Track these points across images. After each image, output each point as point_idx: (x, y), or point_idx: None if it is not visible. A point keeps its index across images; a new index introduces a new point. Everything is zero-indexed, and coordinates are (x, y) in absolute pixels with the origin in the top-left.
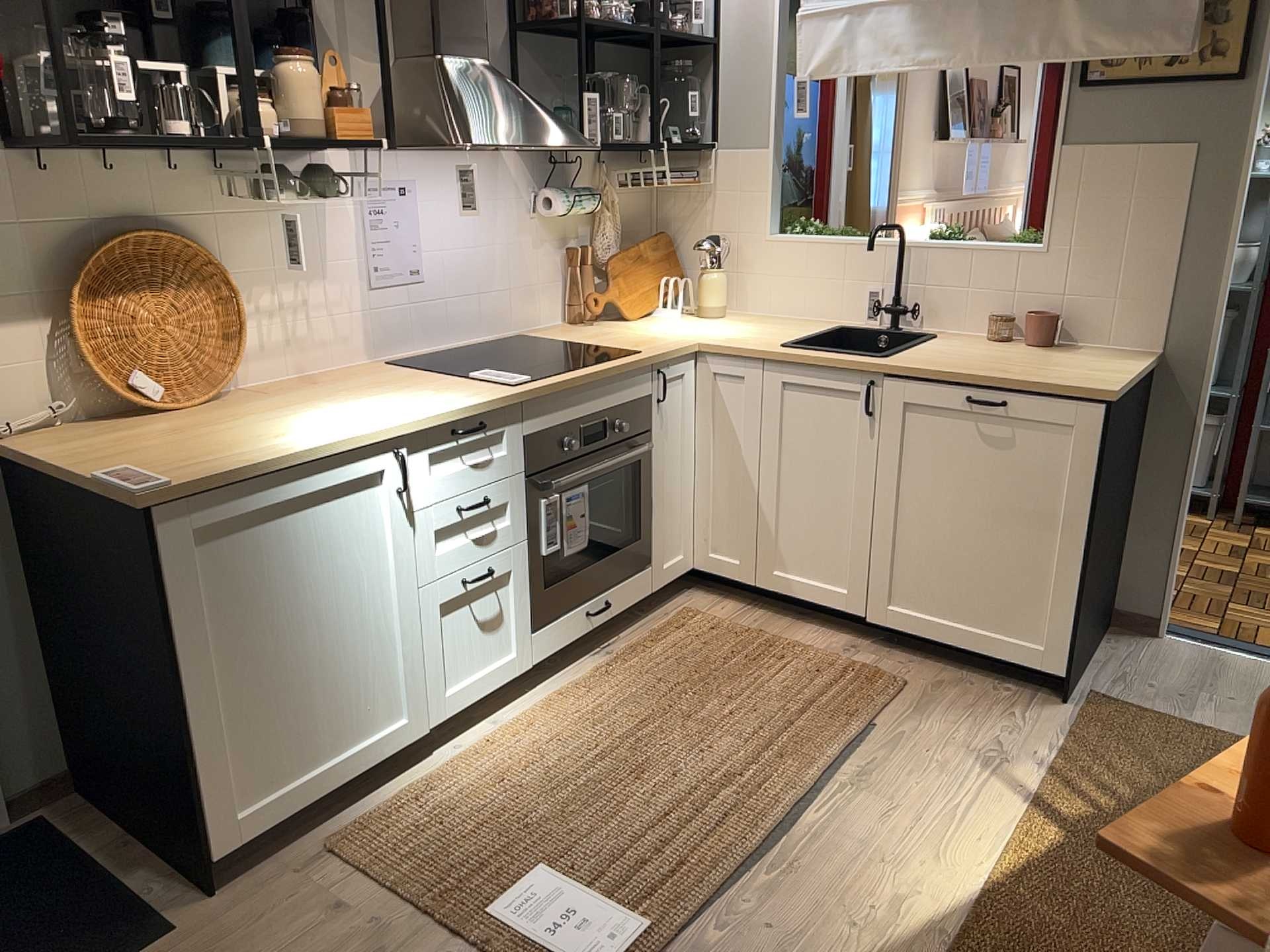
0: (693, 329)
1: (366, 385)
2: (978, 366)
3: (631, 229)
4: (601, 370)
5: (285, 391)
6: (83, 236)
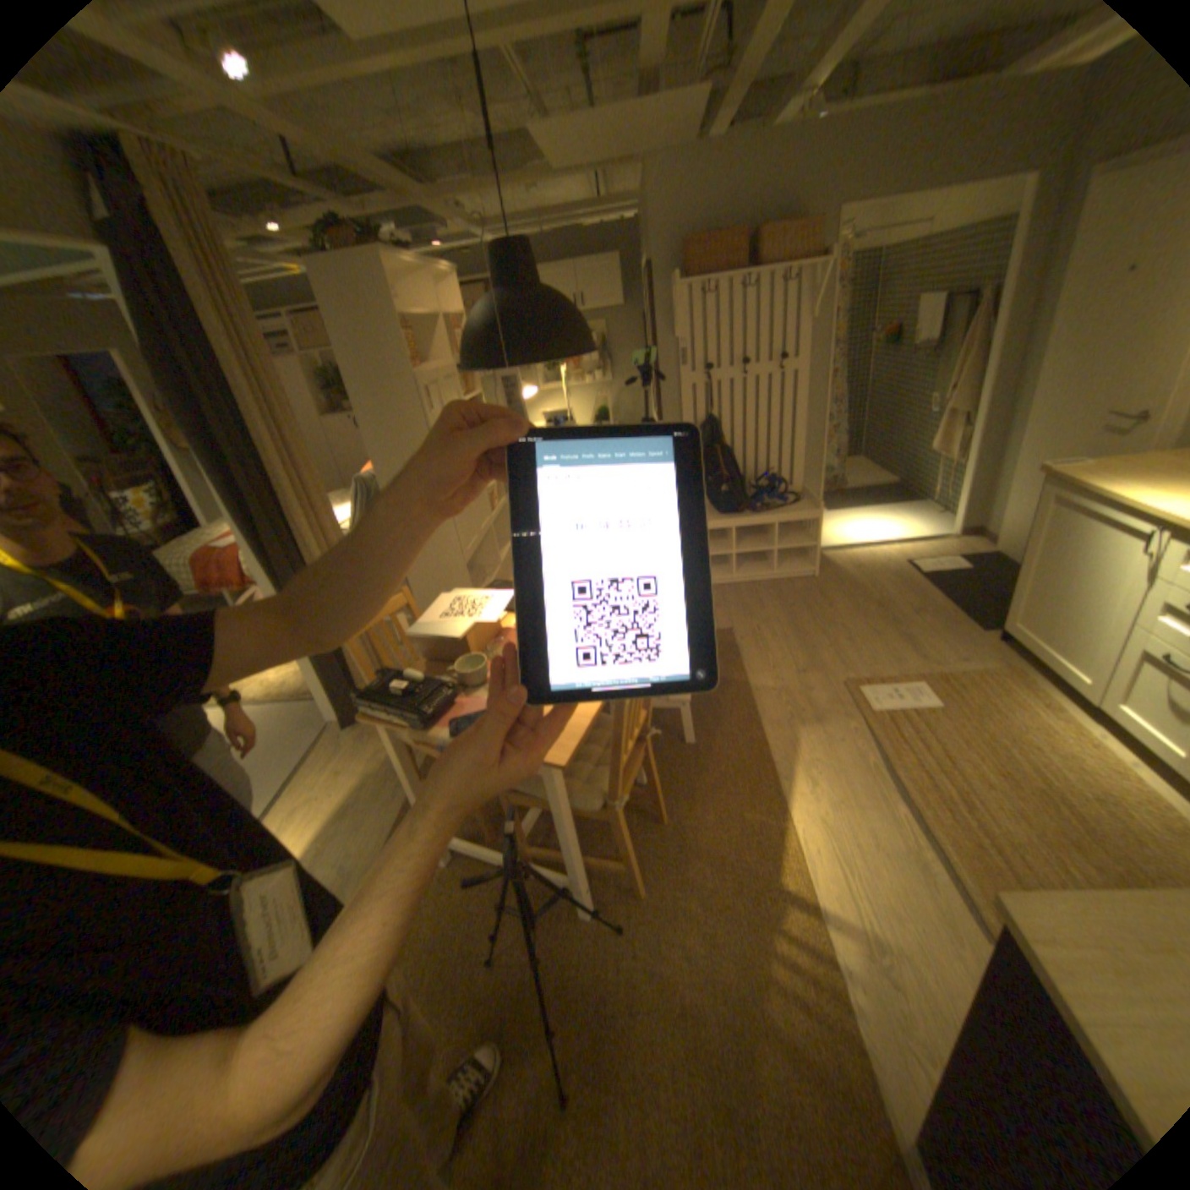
0: None
1: None
2: None
3: None
4: None
5: None
6: None
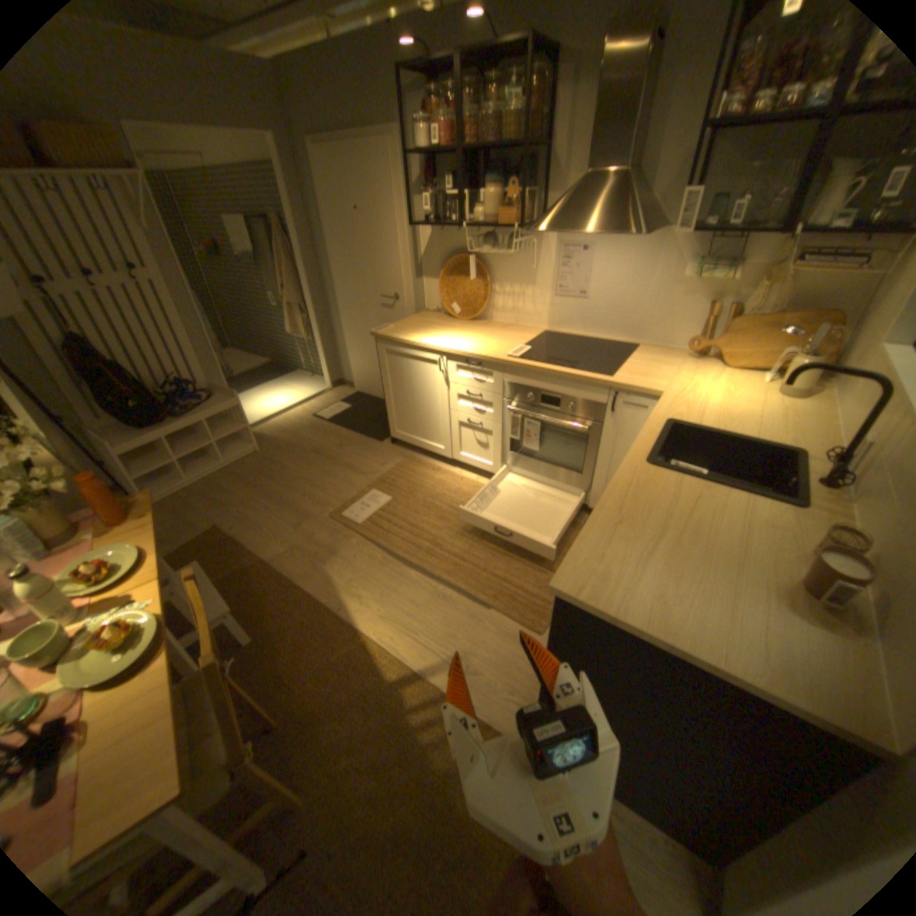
0: (720, 388)
1: (504, 334)
2: (641, 512)
3: (821, 300)
4: (555, 371)
5: (492, 326)
6: (452, 253)
